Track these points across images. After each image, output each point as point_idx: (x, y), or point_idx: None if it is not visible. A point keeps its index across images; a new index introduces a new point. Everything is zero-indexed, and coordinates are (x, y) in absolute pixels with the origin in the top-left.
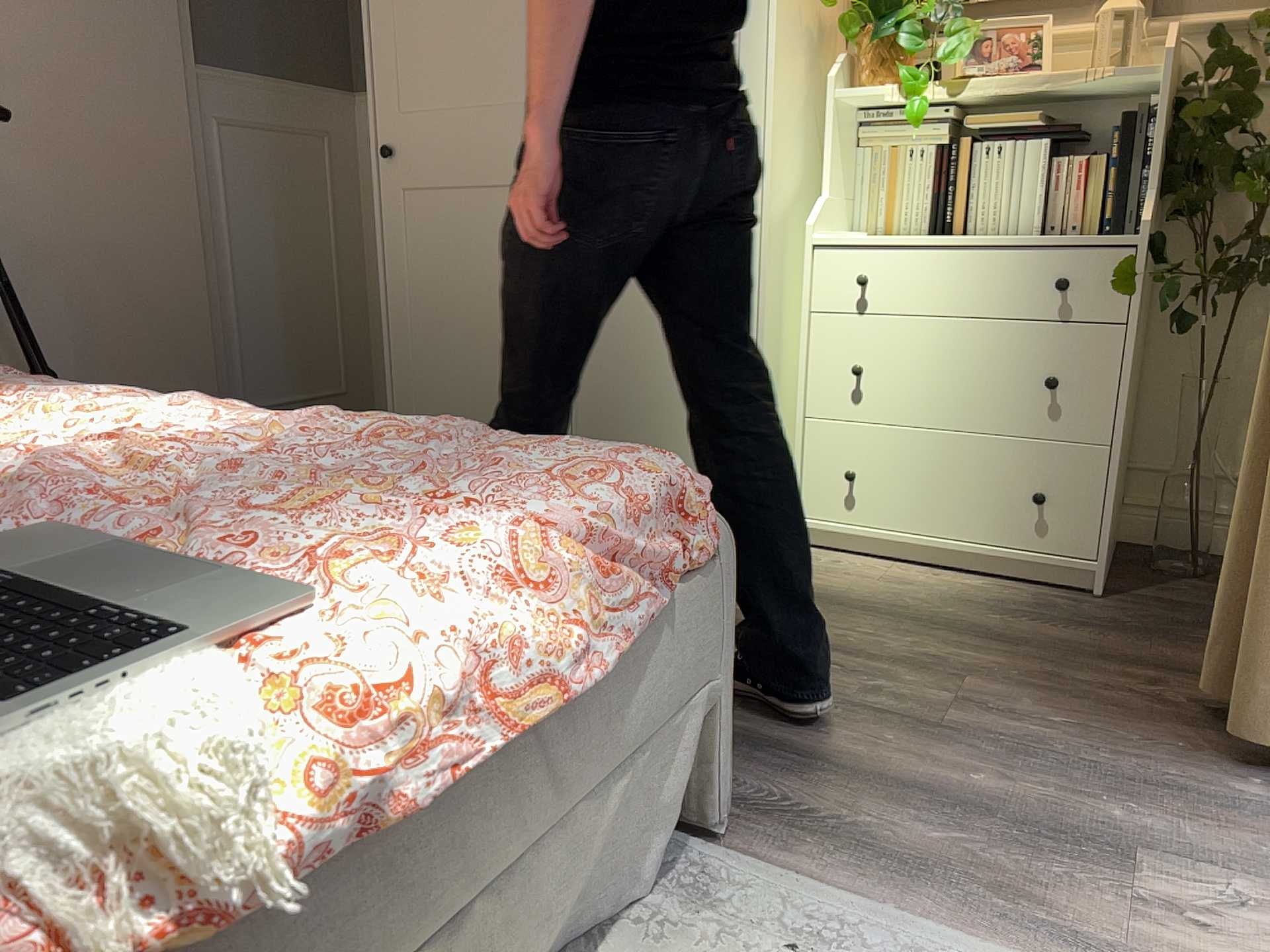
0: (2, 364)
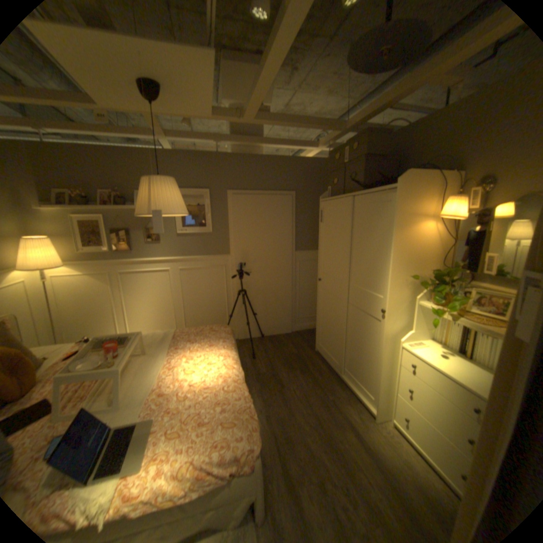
0: (249, 310)
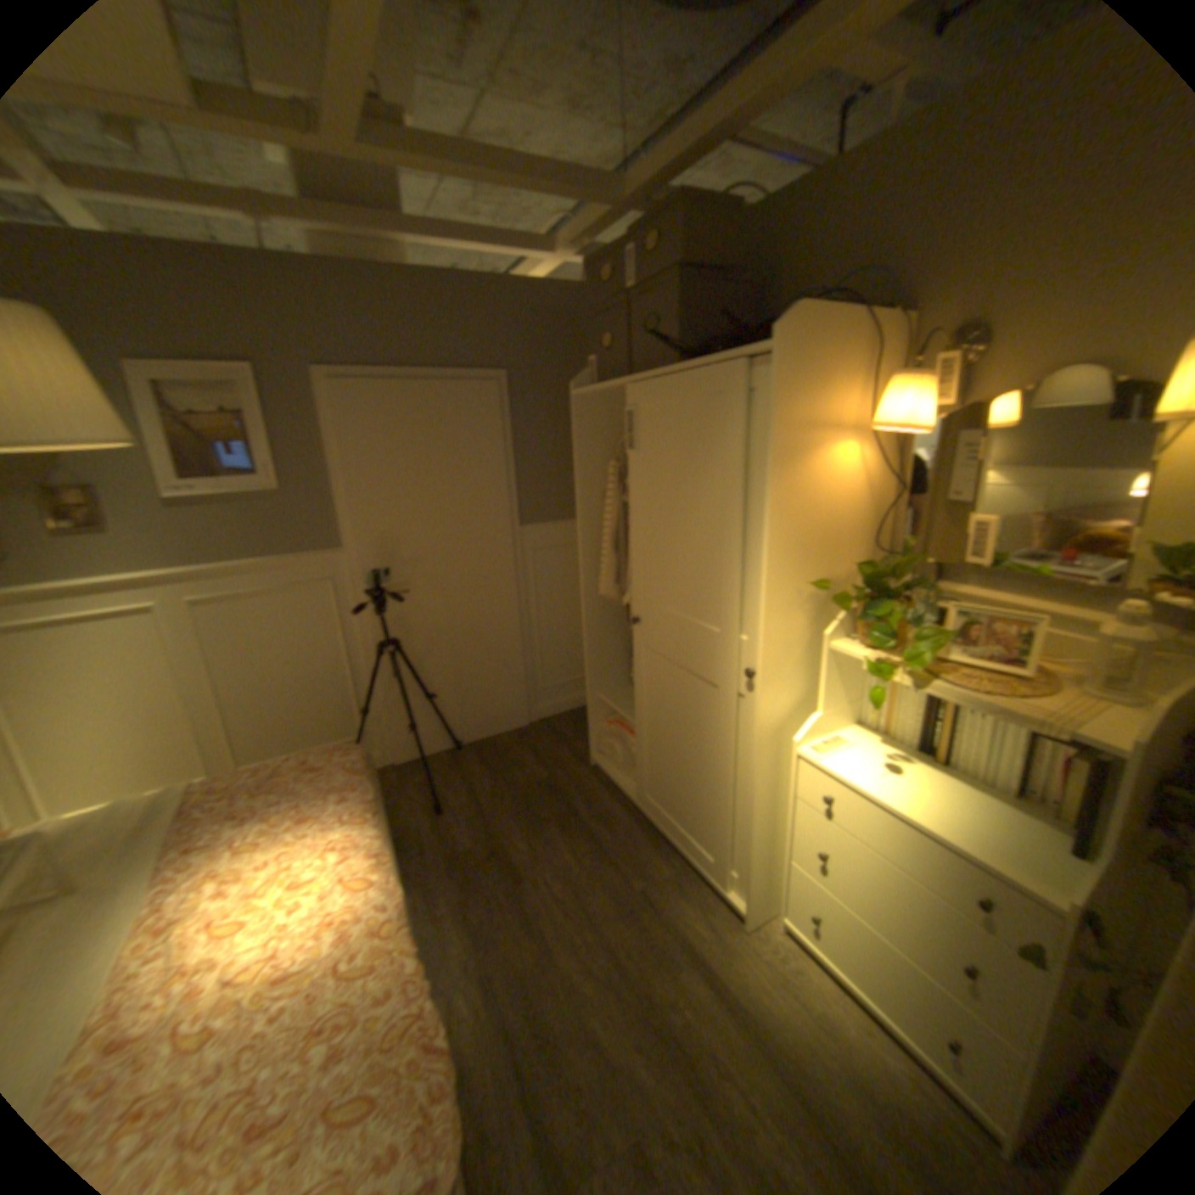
0: (414, 686)
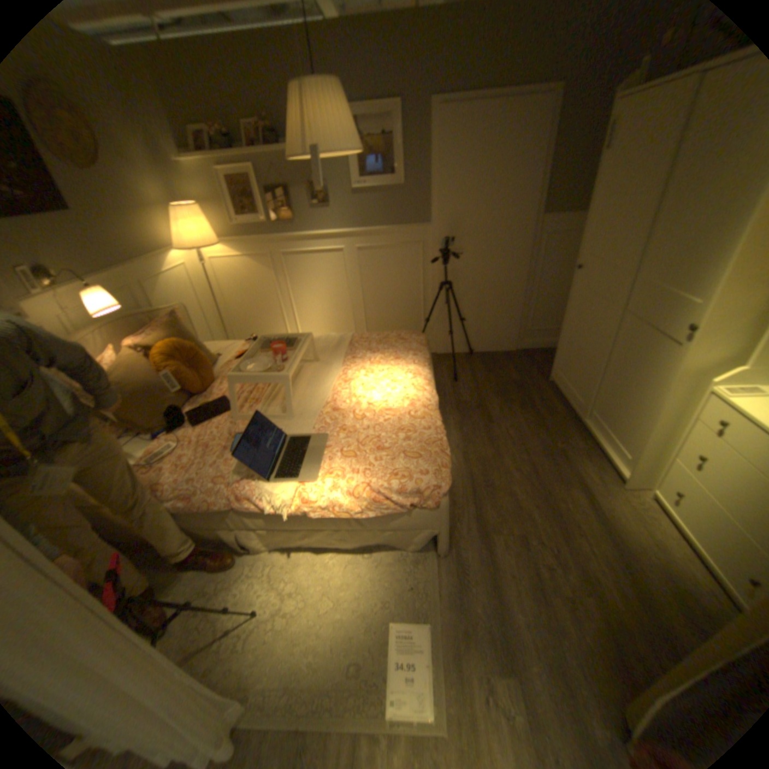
0: (455, 313)
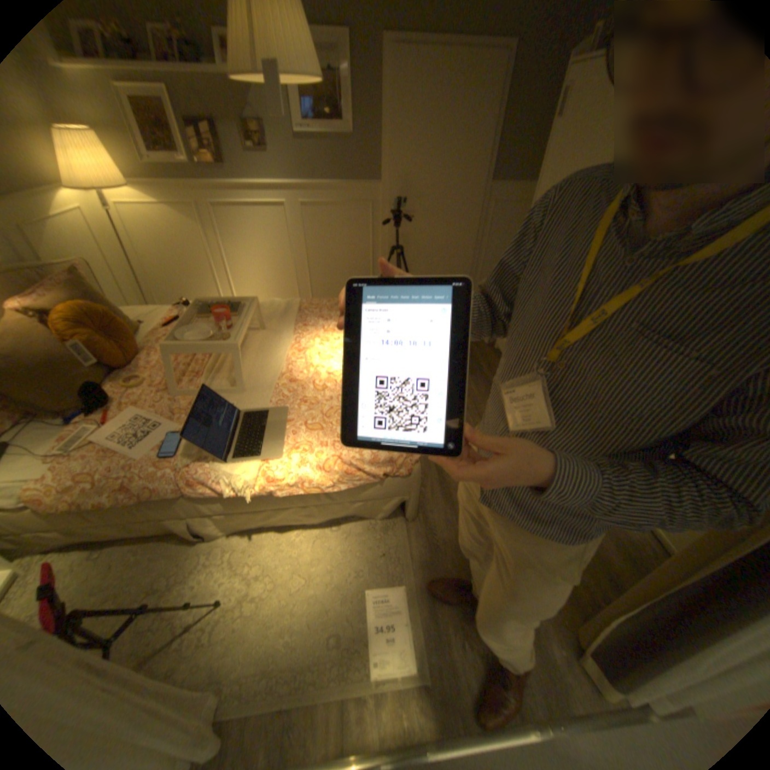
0: None
